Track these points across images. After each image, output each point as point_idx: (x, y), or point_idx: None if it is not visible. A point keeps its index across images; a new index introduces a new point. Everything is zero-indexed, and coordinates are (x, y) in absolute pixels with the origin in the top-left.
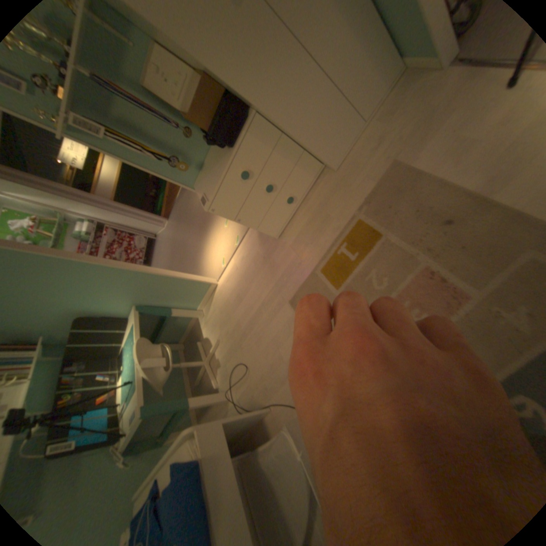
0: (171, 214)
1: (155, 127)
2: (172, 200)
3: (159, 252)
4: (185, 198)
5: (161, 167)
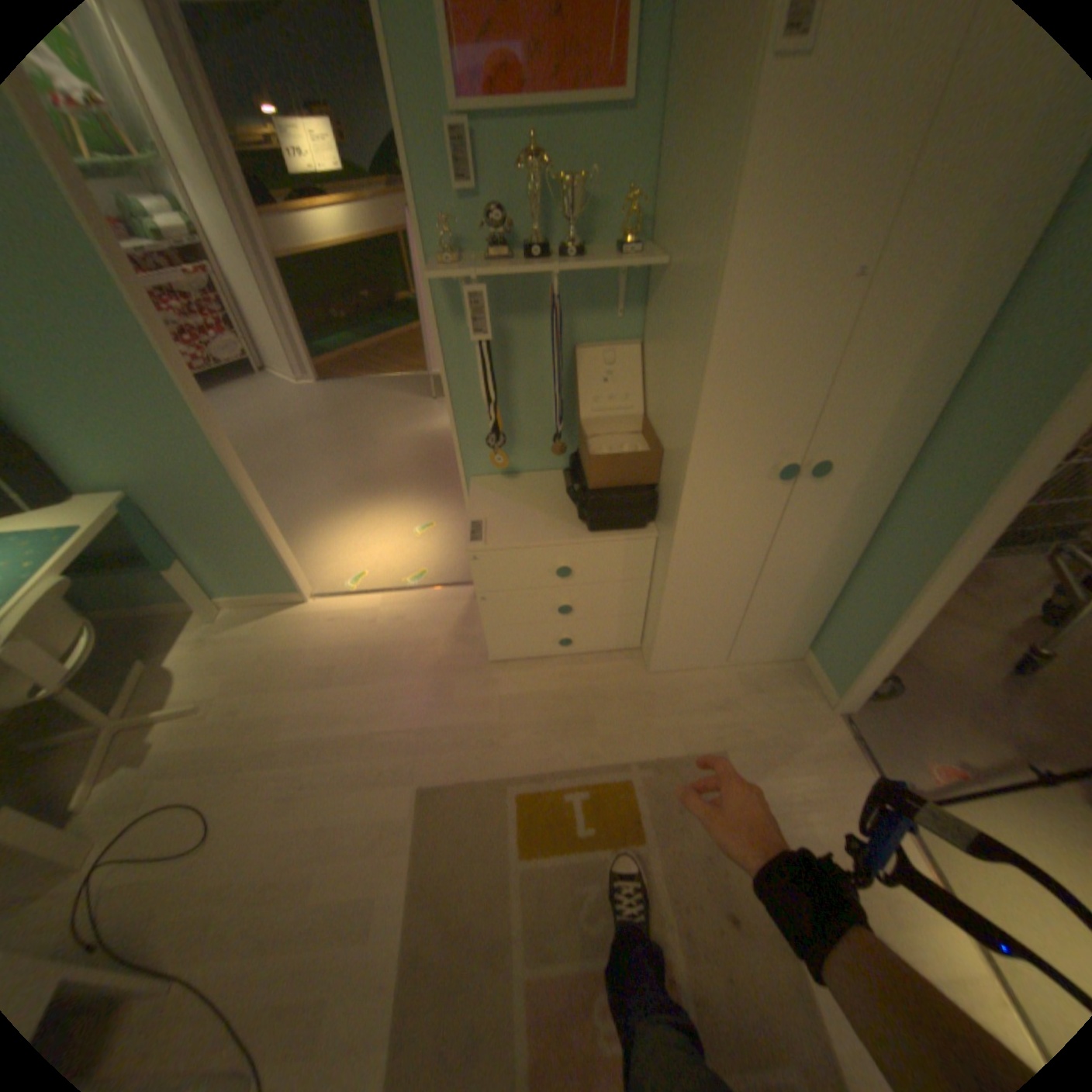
0: (332, 388)
1: (526, 389)
2: (358, 374)
3: (237, 407)
4: (385, 403)
5: (468, 421)
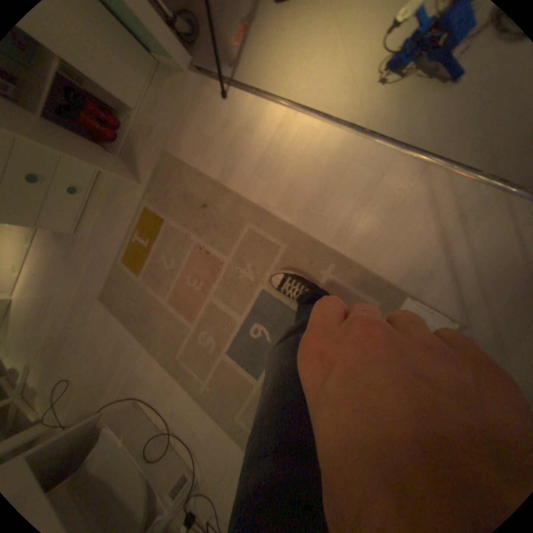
0: None
1: None
2: None
3: None
4: None
5: None
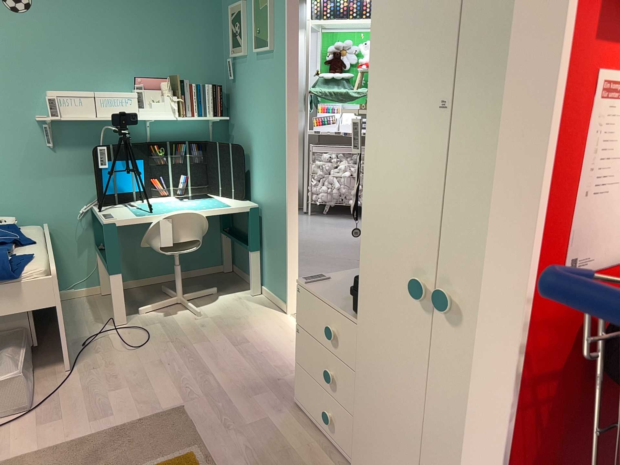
0: None
1: None
2: None
3: None
4: None
5: None
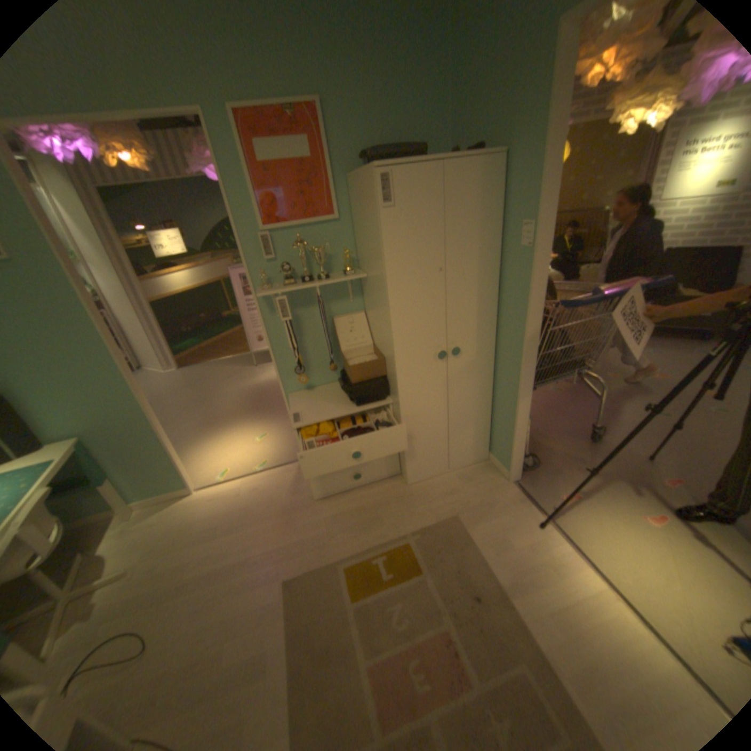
0: (189, 371)
1: (311, 342)
2: (204, 361)
3: None
4: (225, 374)
5: (283, 364)
